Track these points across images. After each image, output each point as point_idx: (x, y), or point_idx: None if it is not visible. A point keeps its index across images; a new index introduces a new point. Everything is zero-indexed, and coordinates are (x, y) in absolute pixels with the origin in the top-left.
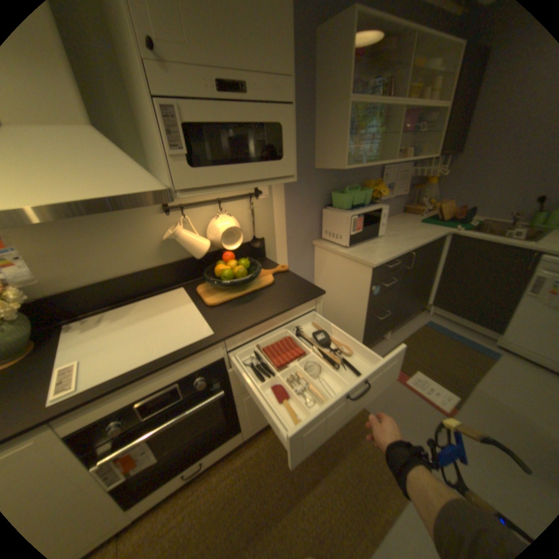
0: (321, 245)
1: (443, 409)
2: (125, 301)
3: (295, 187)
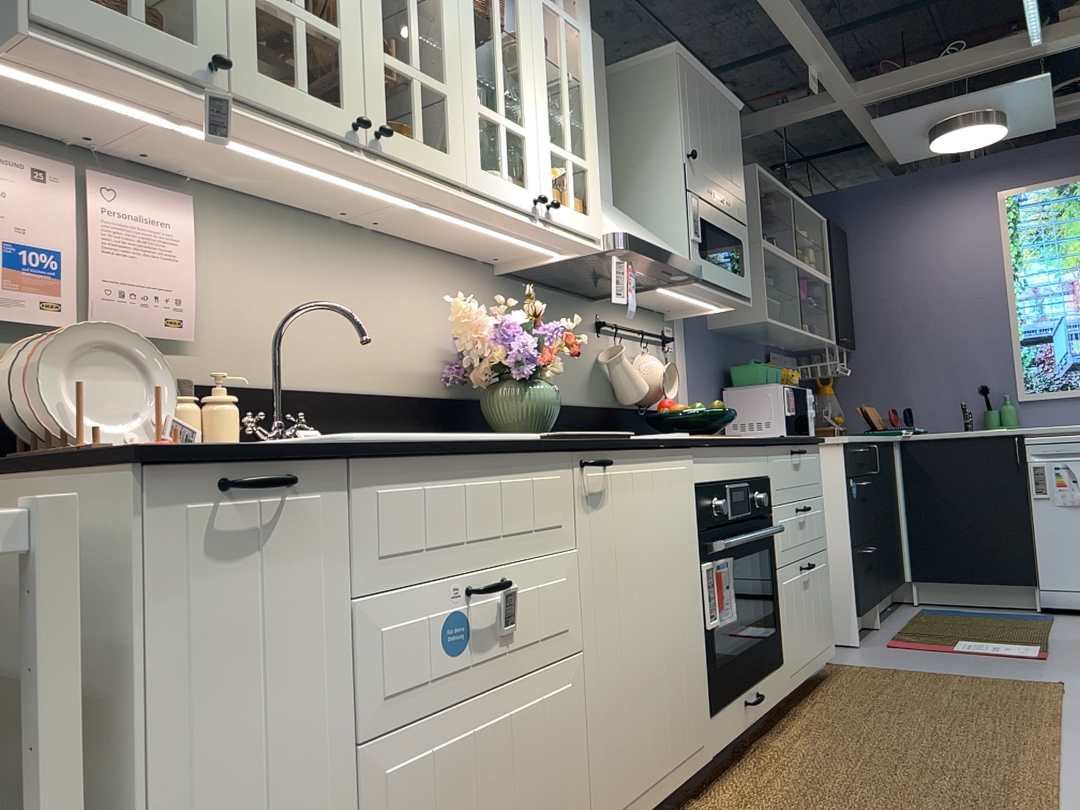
0: None
1: (1028, 653)
2: None
3: (697, 348)
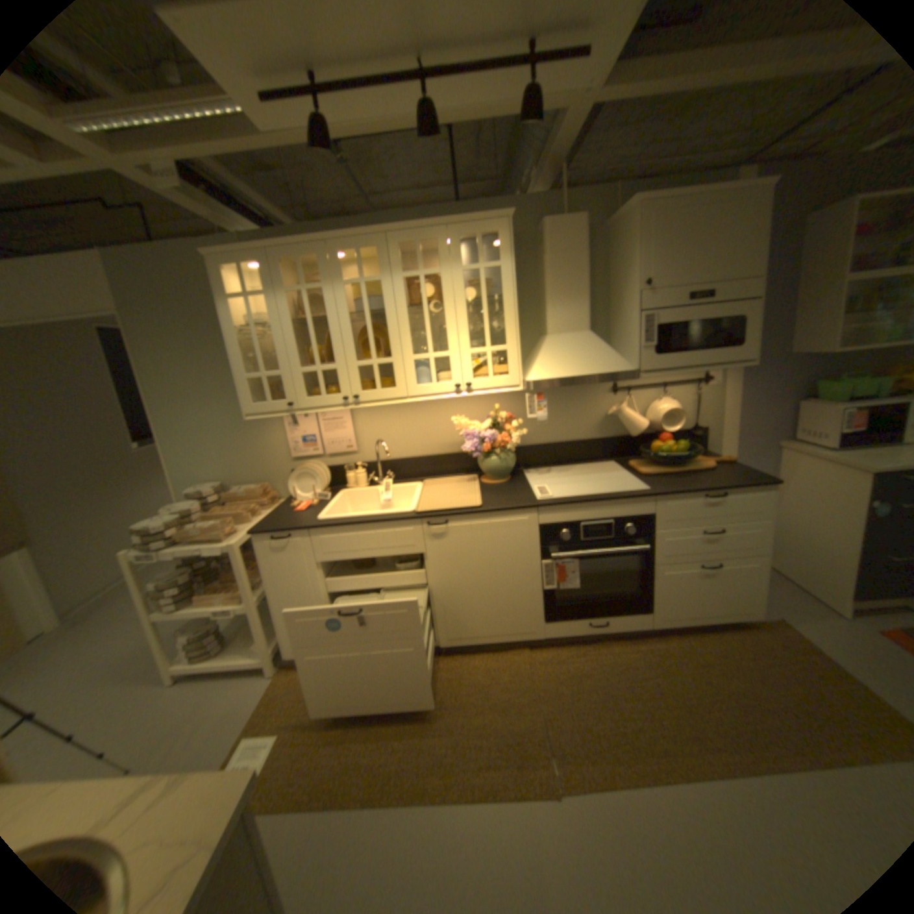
0: (794, 447)
1: None
2: (563, 464)
3: (760, 374)
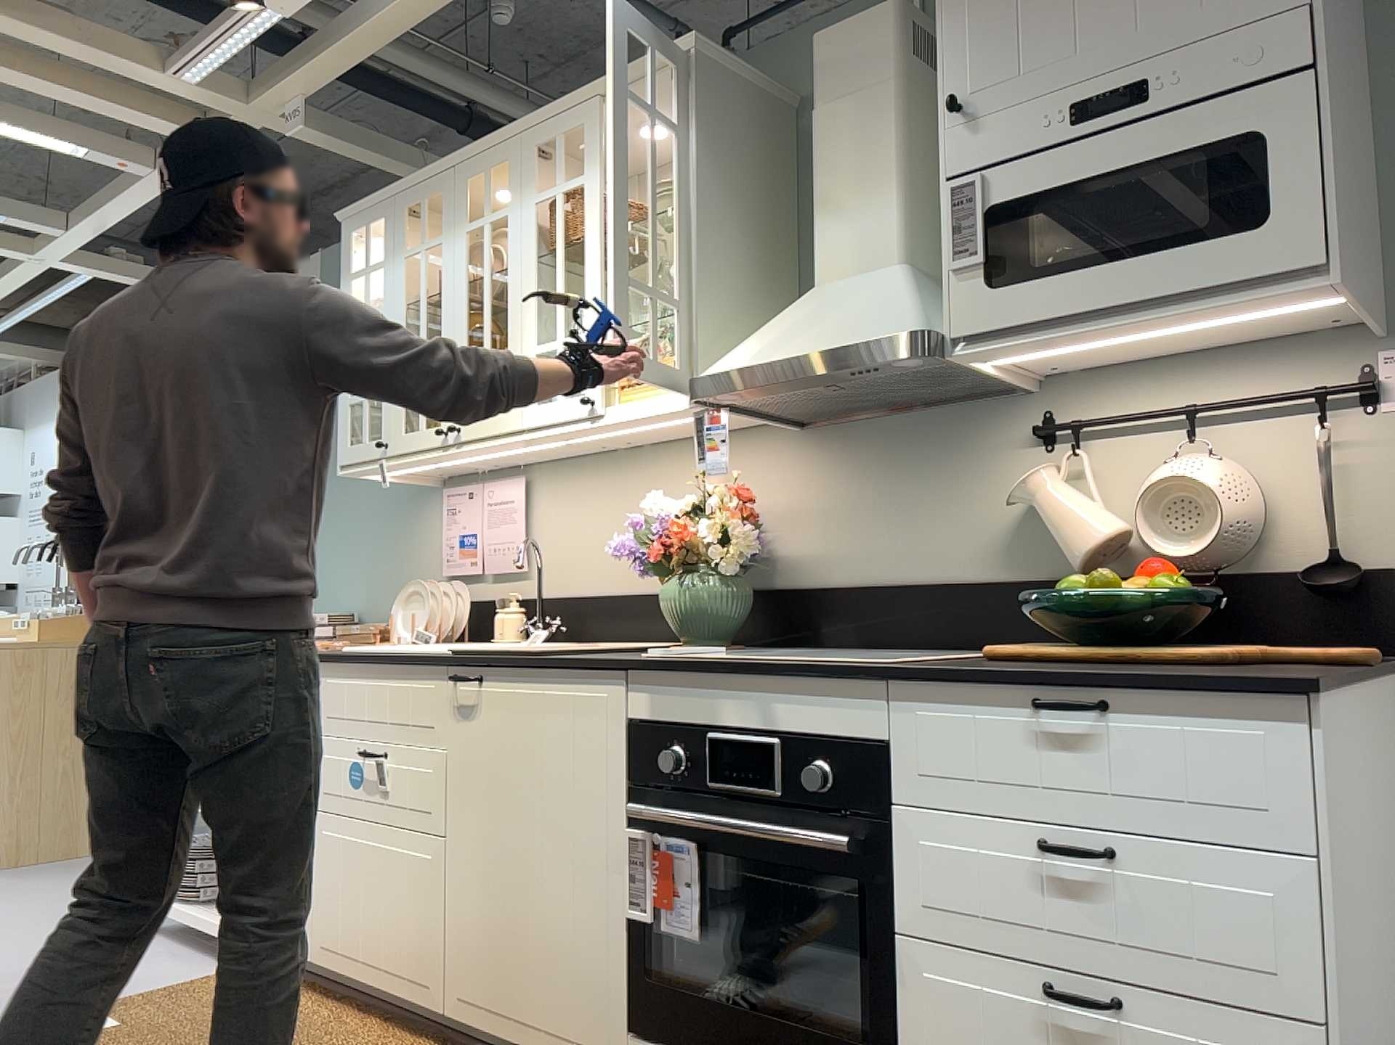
0: None
1: None
2: (904, 647)
3: None
